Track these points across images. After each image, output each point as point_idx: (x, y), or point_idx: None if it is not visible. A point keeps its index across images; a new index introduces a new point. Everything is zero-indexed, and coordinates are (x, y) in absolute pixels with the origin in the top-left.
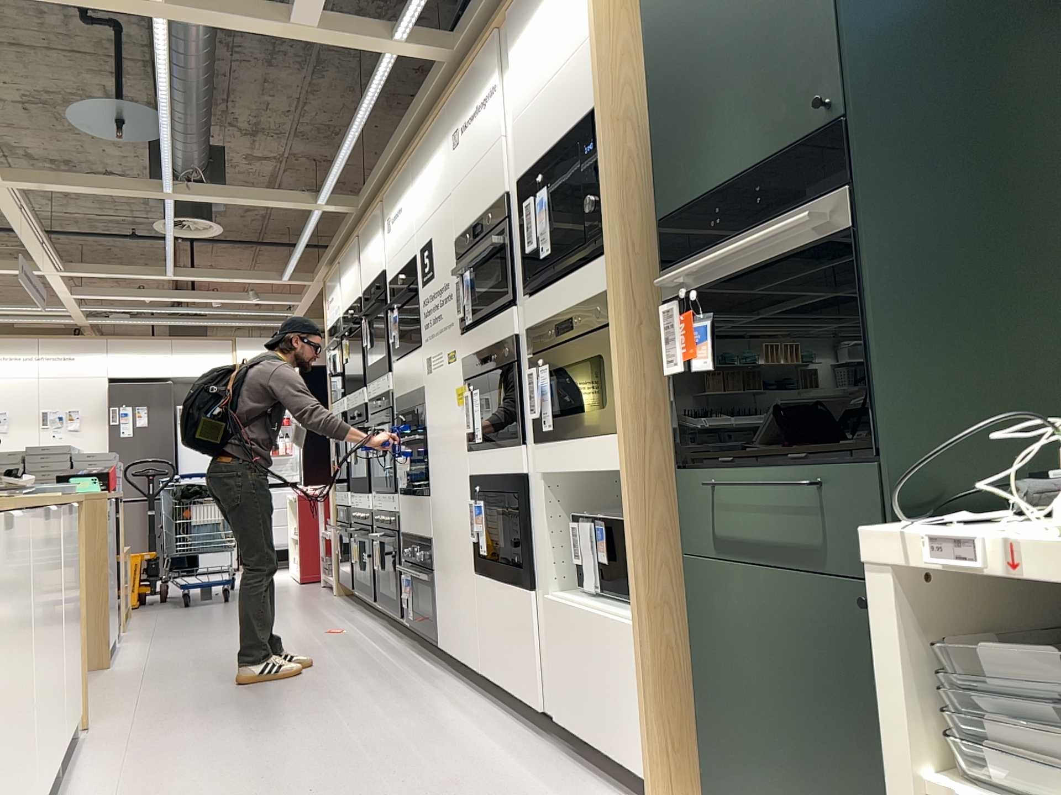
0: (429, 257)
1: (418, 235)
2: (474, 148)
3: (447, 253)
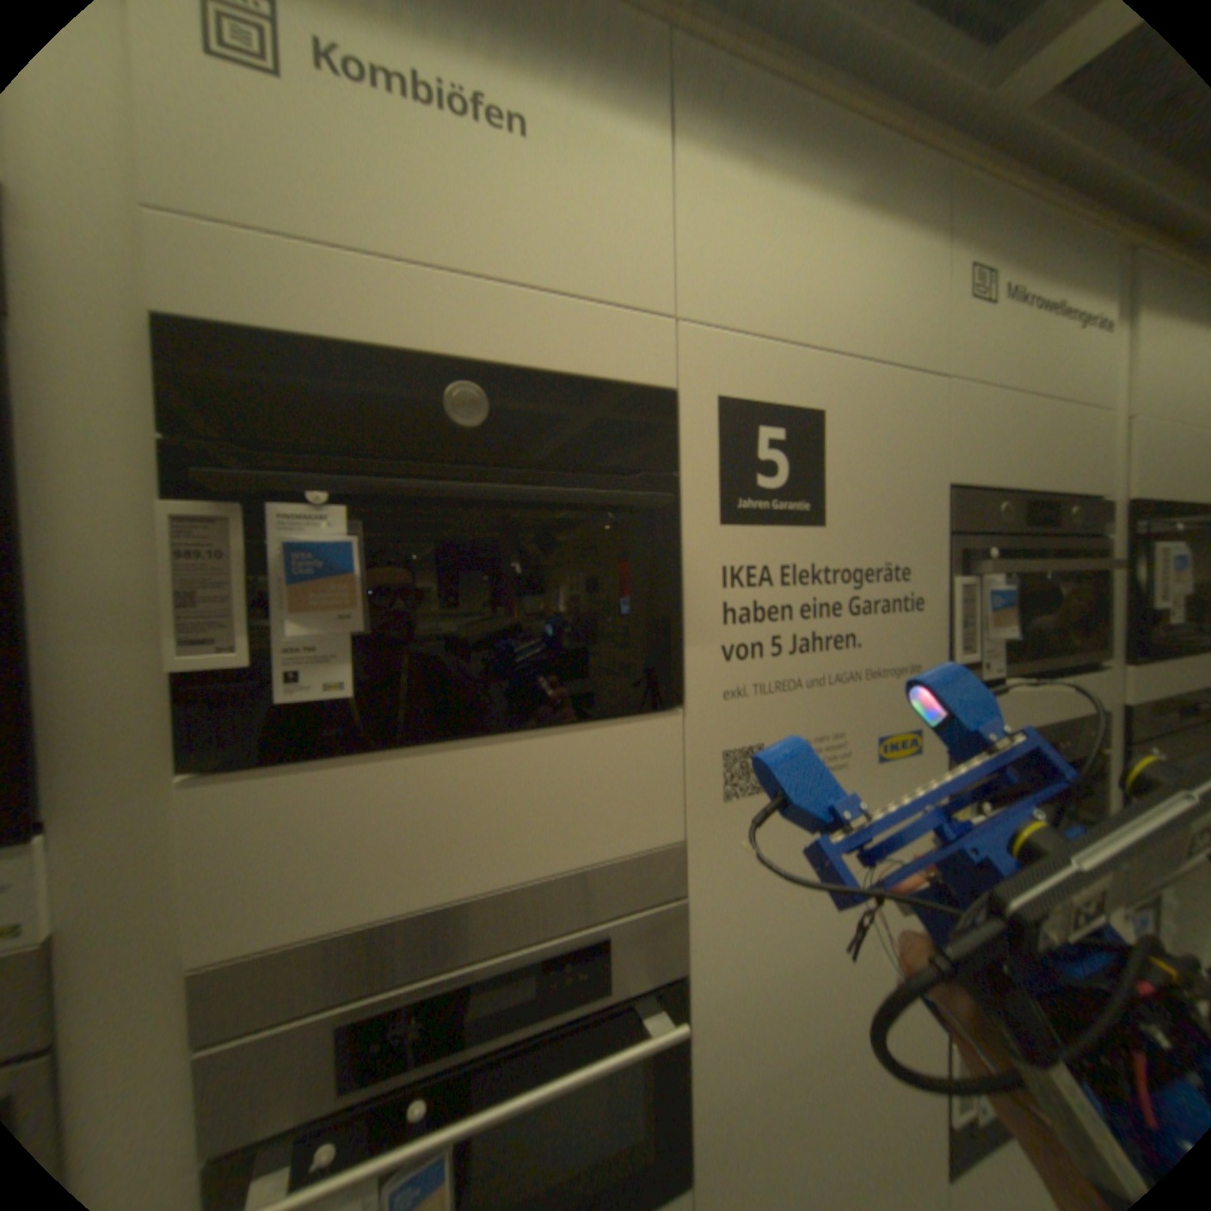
0: (801, 462)
1: (720, 352)
2: (1044, 365)
3: (910, 500)
